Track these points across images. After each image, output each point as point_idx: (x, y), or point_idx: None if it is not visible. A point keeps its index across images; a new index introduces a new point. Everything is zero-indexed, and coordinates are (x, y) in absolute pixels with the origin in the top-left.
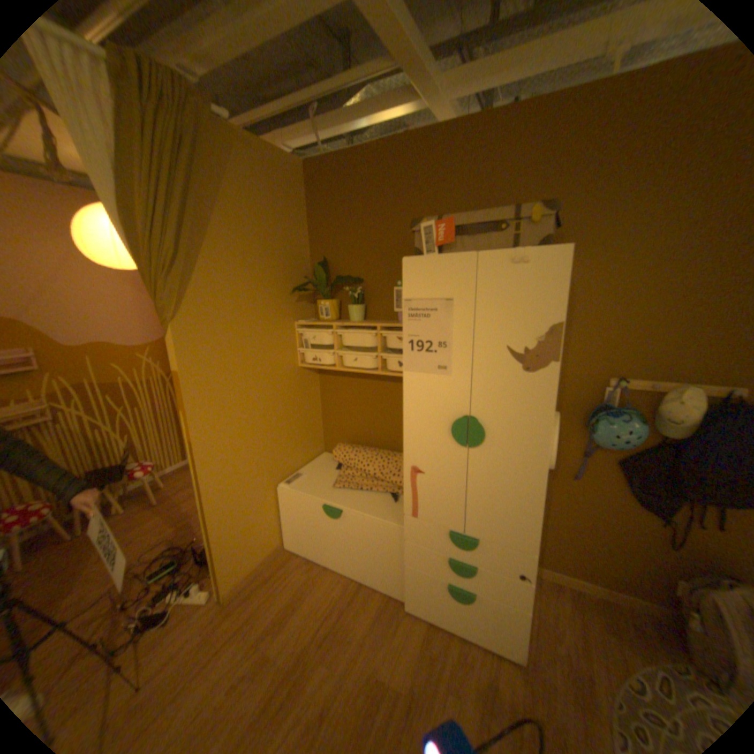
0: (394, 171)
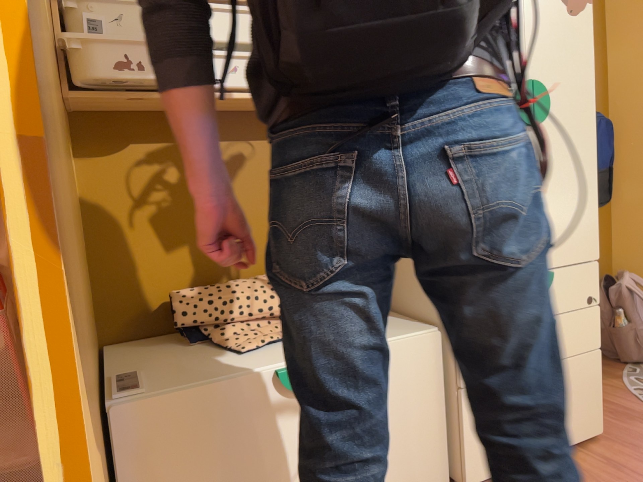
0: None
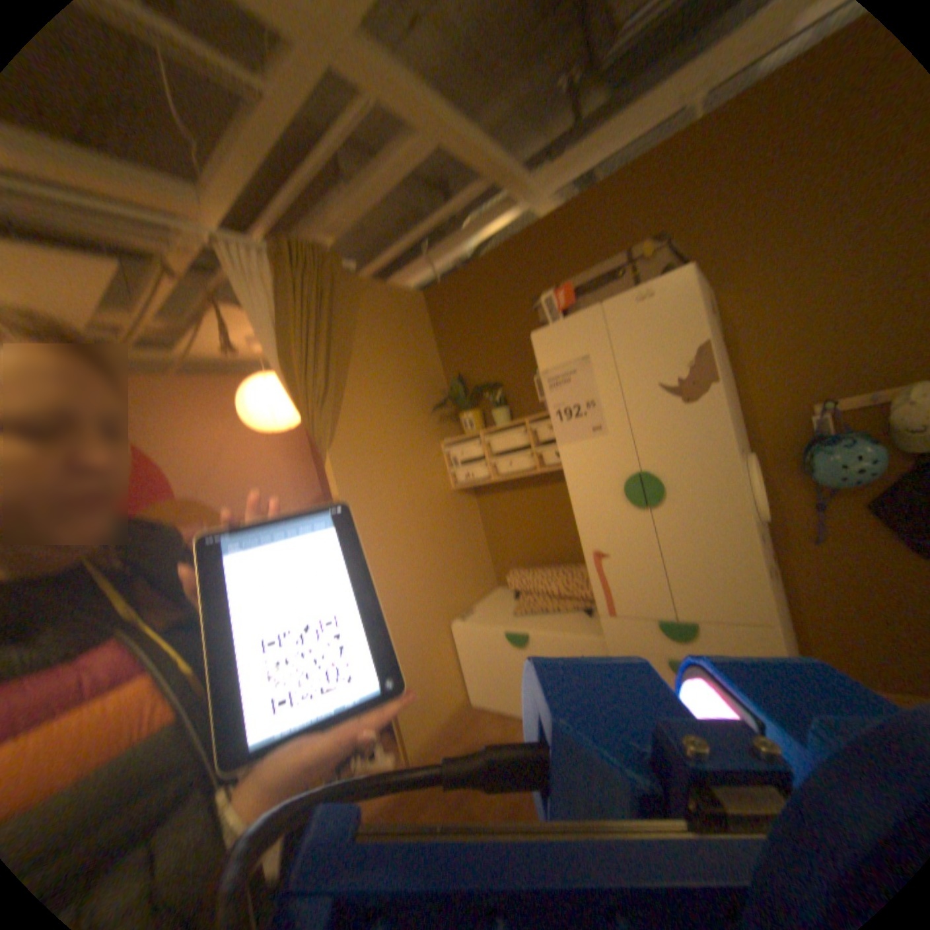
0: (509, 271)
